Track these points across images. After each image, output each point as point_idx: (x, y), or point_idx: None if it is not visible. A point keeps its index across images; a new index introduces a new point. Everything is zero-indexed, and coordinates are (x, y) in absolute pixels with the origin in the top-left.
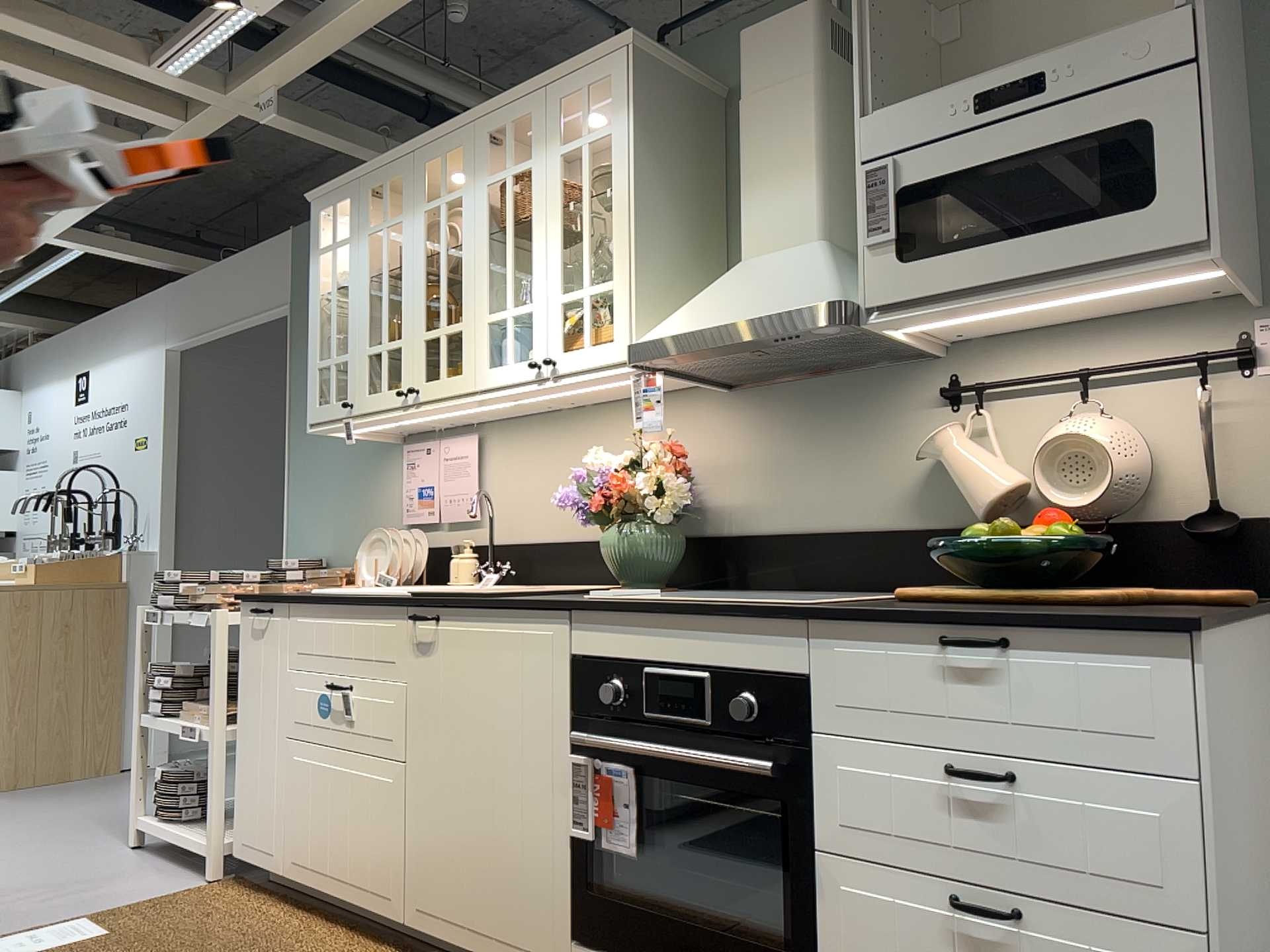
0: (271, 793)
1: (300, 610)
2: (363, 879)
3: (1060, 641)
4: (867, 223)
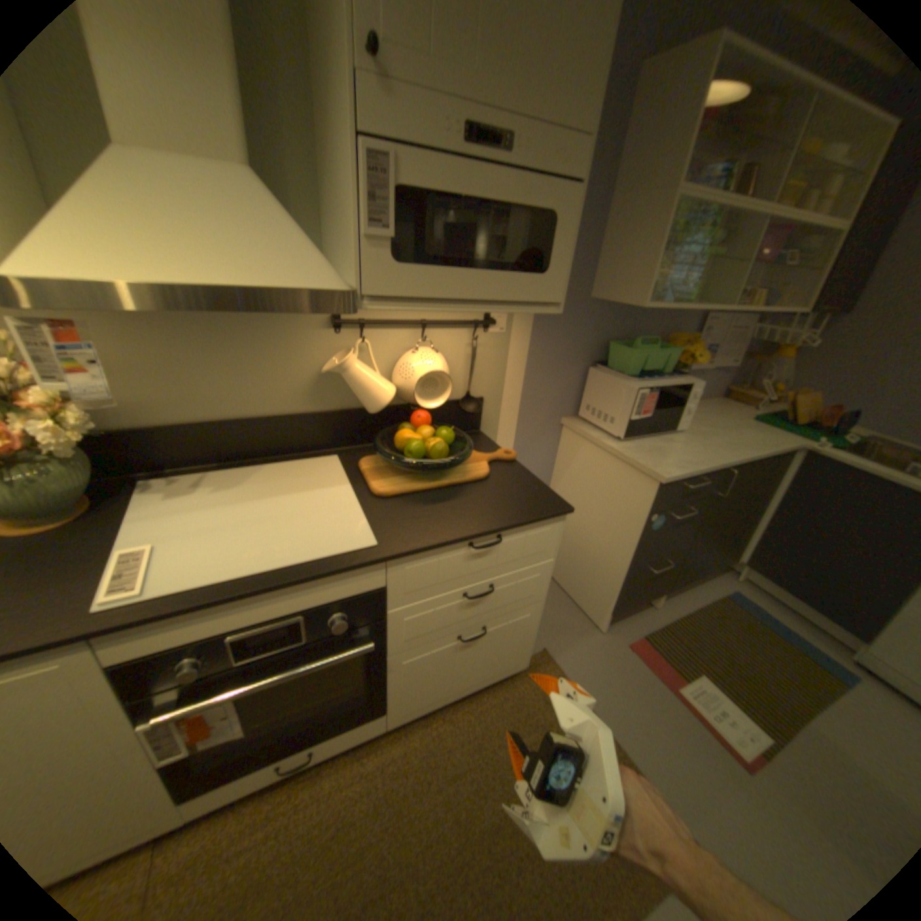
0: None
1: None
2: None
3: (520, 529)
4: (366, 210)
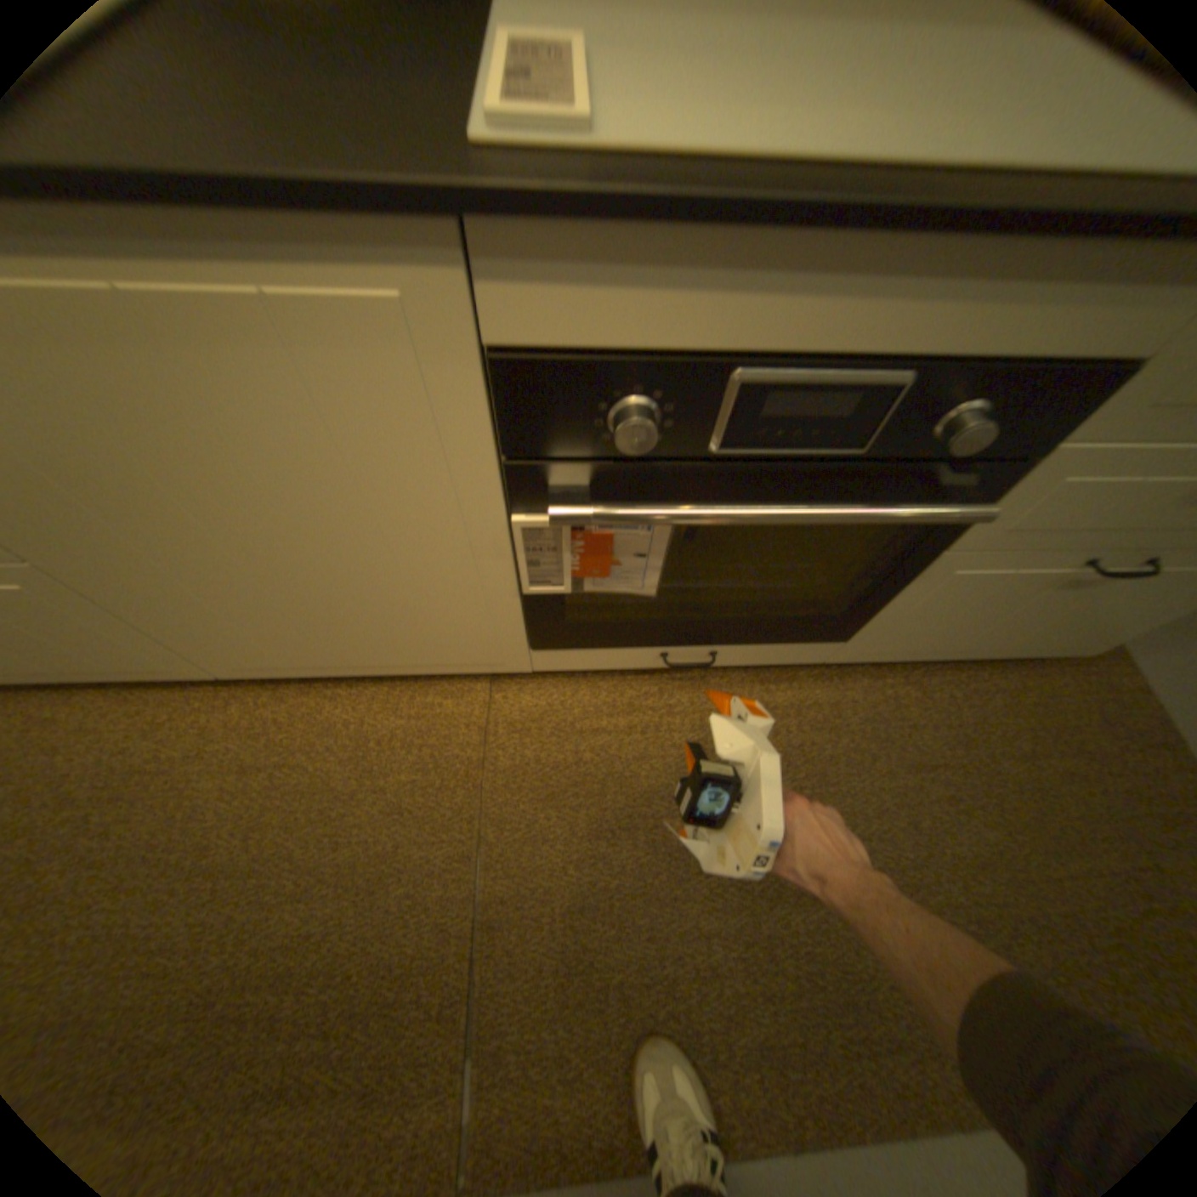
0: None
1: None
2: (87, 669)
3: None
4: None
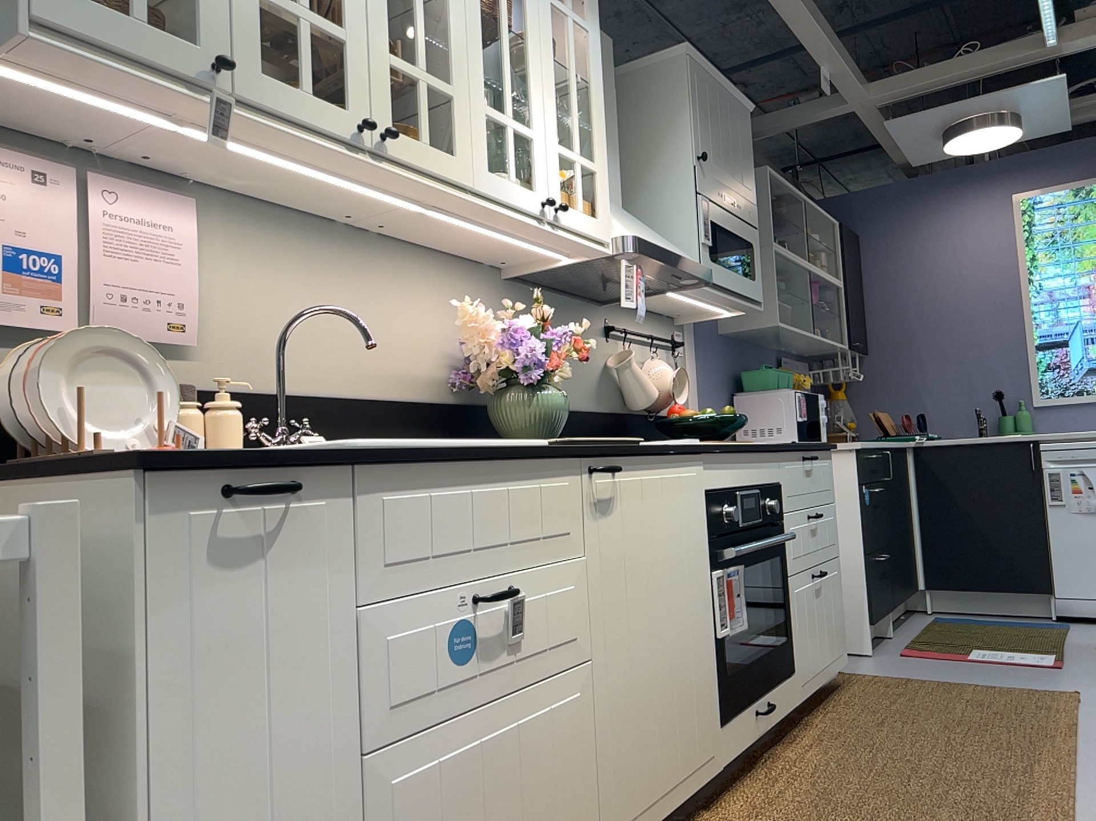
0: None
1: (385, 479)
2: None
3: (820, 456)
4: (704, 230)
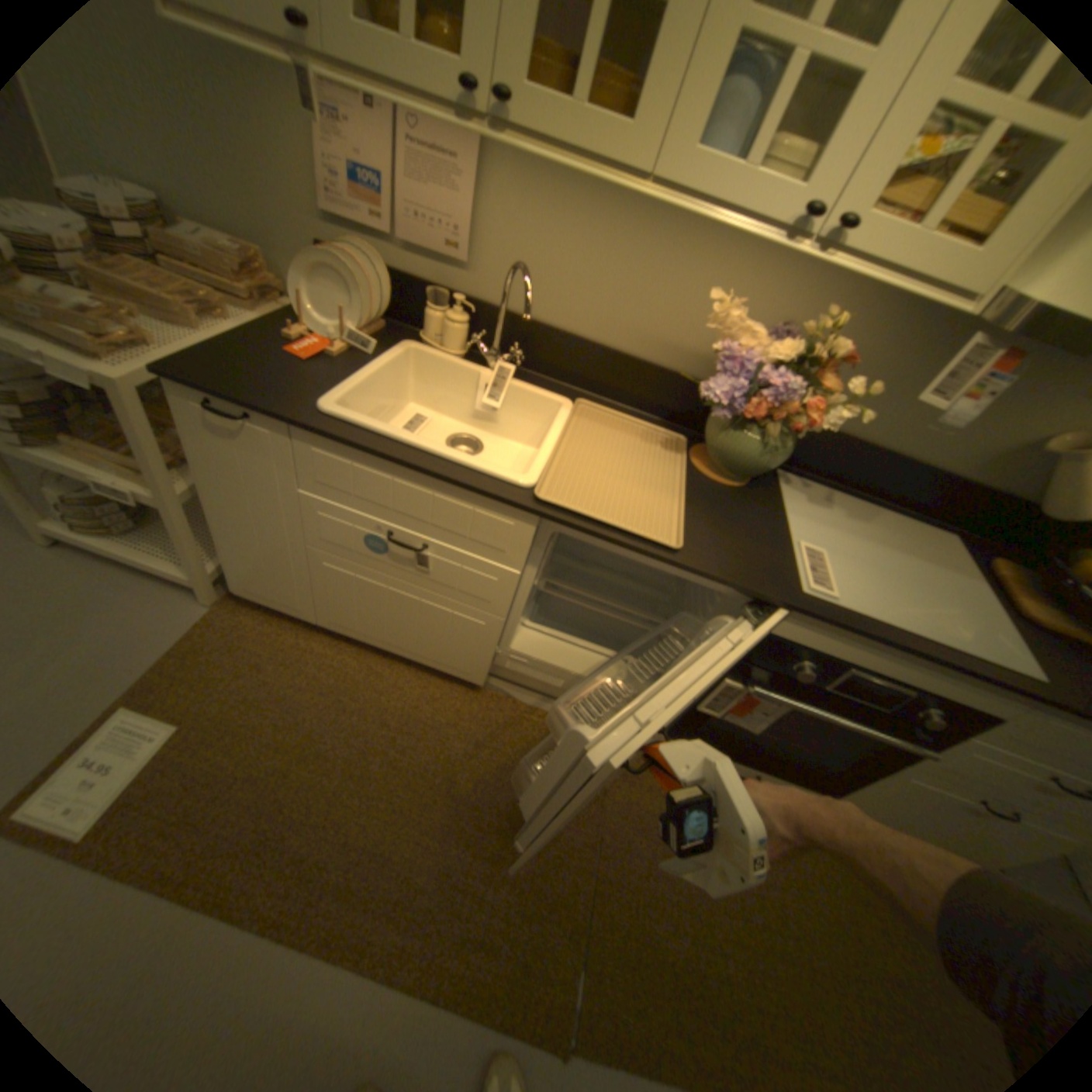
0: (290, 576)
1: (319, 442)
2: (437, 658)
3: None
4: None
